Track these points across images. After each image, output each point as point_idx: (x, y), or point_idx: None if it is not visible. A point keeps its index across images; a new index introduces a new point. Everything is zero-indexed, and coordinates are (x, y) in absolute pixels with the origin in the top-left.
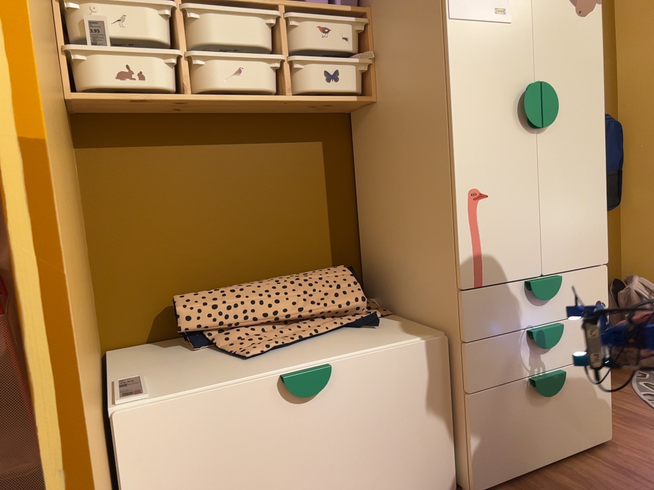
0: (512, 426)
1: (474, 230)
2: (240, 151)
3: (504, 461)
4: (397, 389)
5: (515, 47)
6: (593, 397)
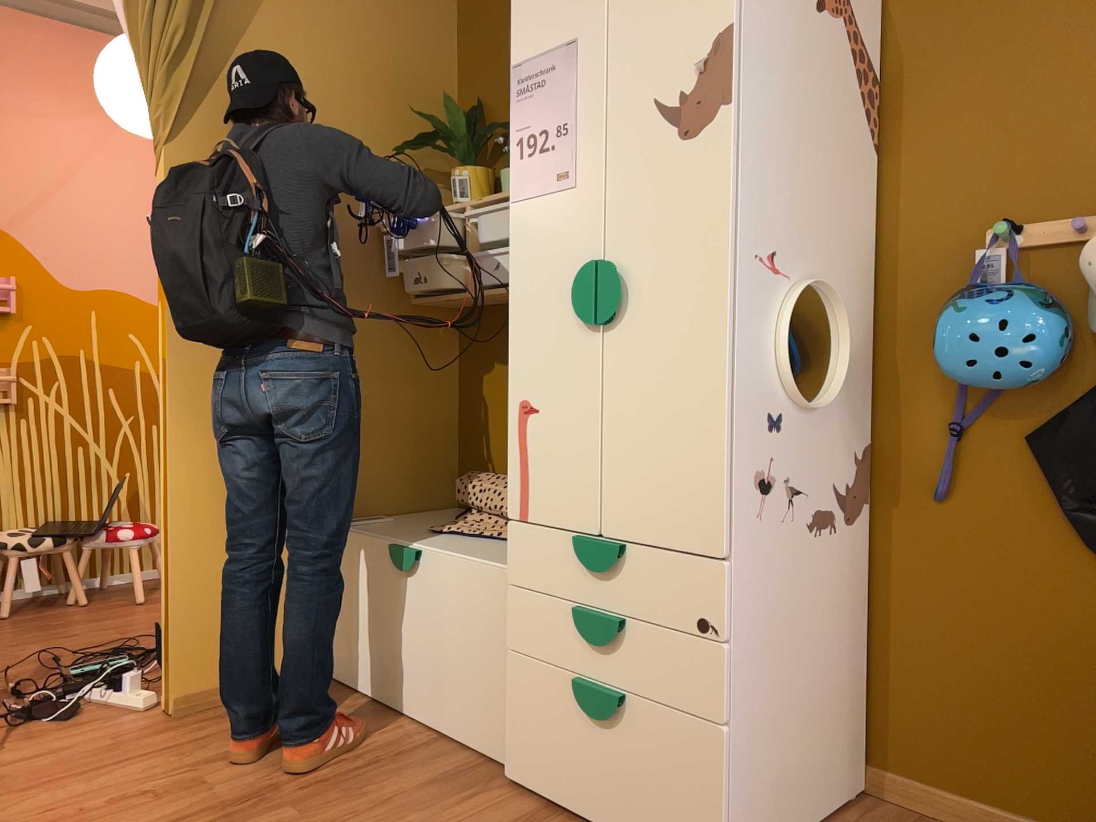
0: (551, 726)
1: (520, 449)
2: None
3: (538, 765)
4: (465, 604)
5: (578, 215)
6: (683, 782)
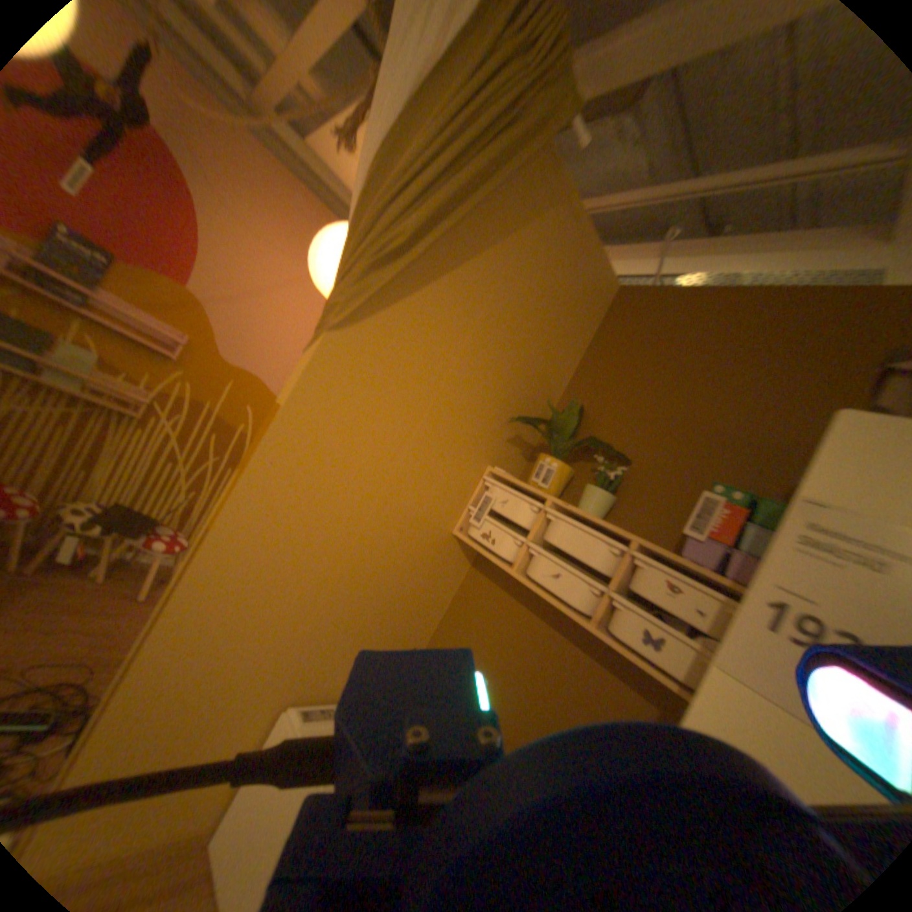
0: None
1: None
2: (564, 648)
3: None
4: None
5: None
6: None
